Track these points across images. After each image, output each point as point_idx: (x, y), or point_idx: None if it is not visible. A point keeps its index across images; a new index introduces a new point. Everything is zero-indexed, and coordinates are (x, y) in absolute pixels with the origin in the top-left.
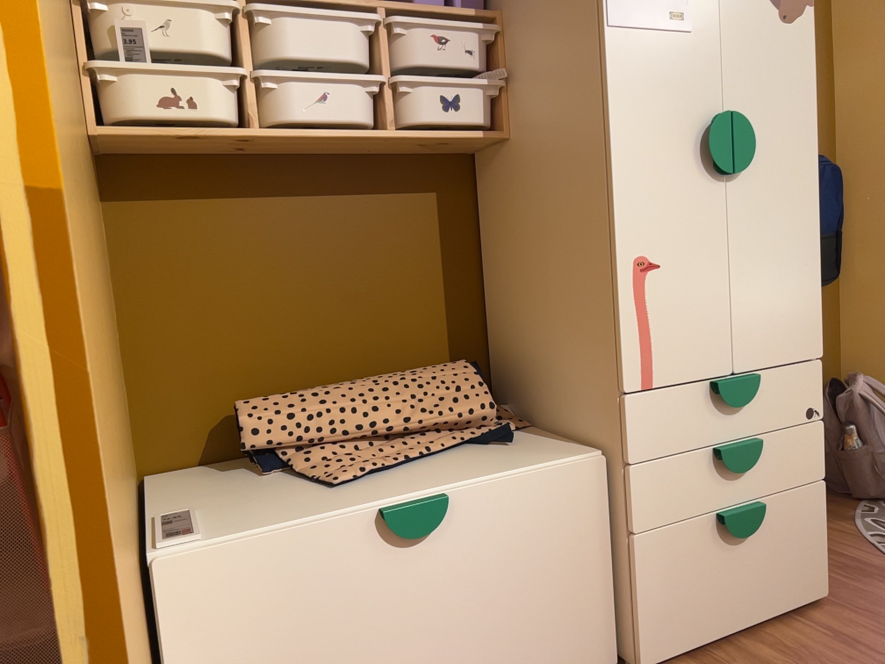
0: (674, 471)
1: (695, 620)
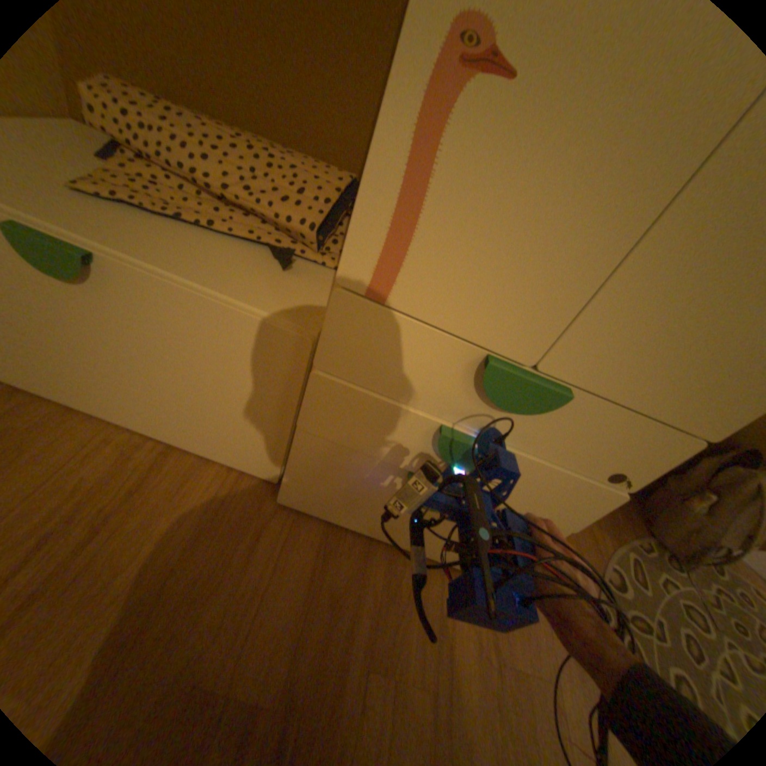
0: (372, 404)
1: (342, 509)
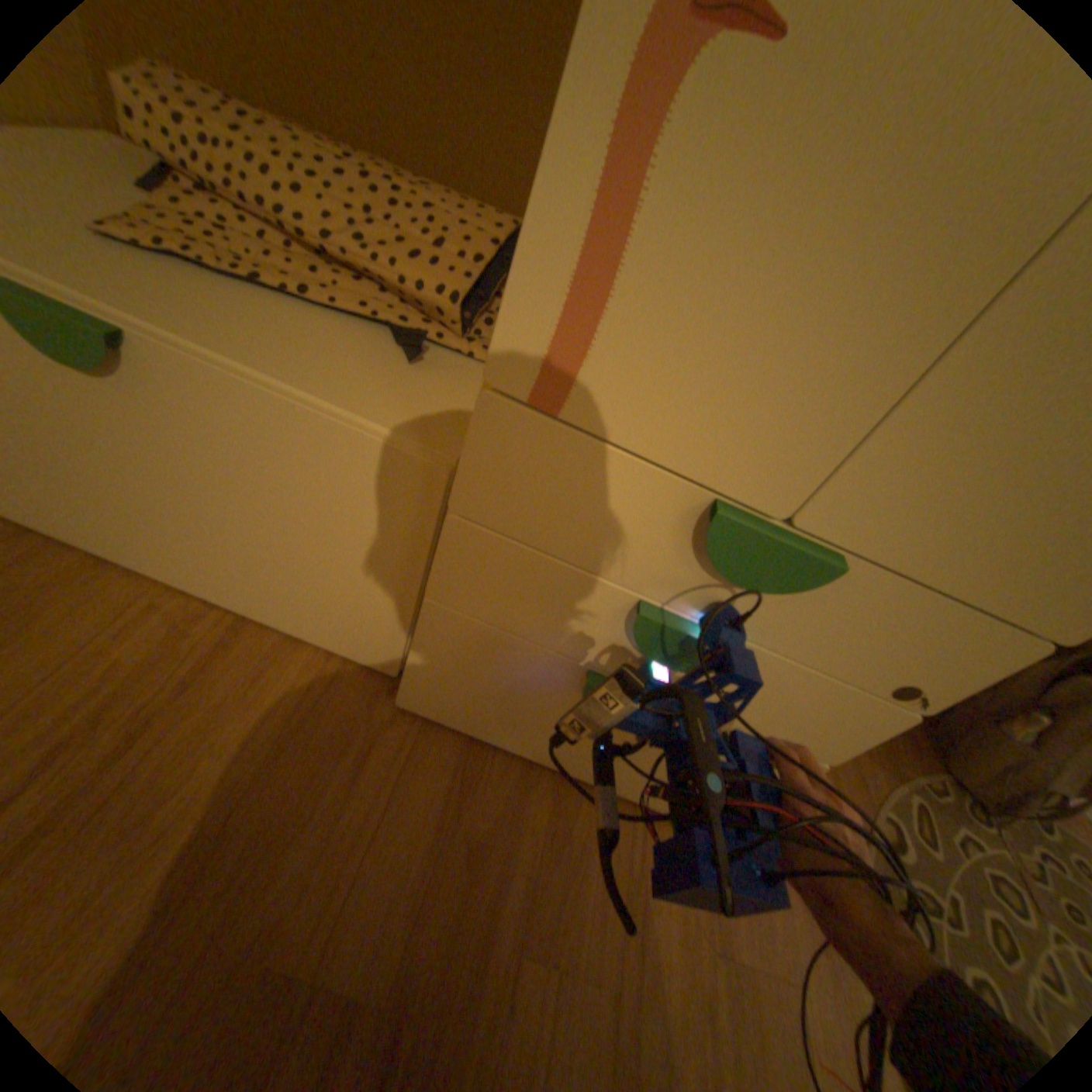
0: (536, 568)
1: (489, 719)
